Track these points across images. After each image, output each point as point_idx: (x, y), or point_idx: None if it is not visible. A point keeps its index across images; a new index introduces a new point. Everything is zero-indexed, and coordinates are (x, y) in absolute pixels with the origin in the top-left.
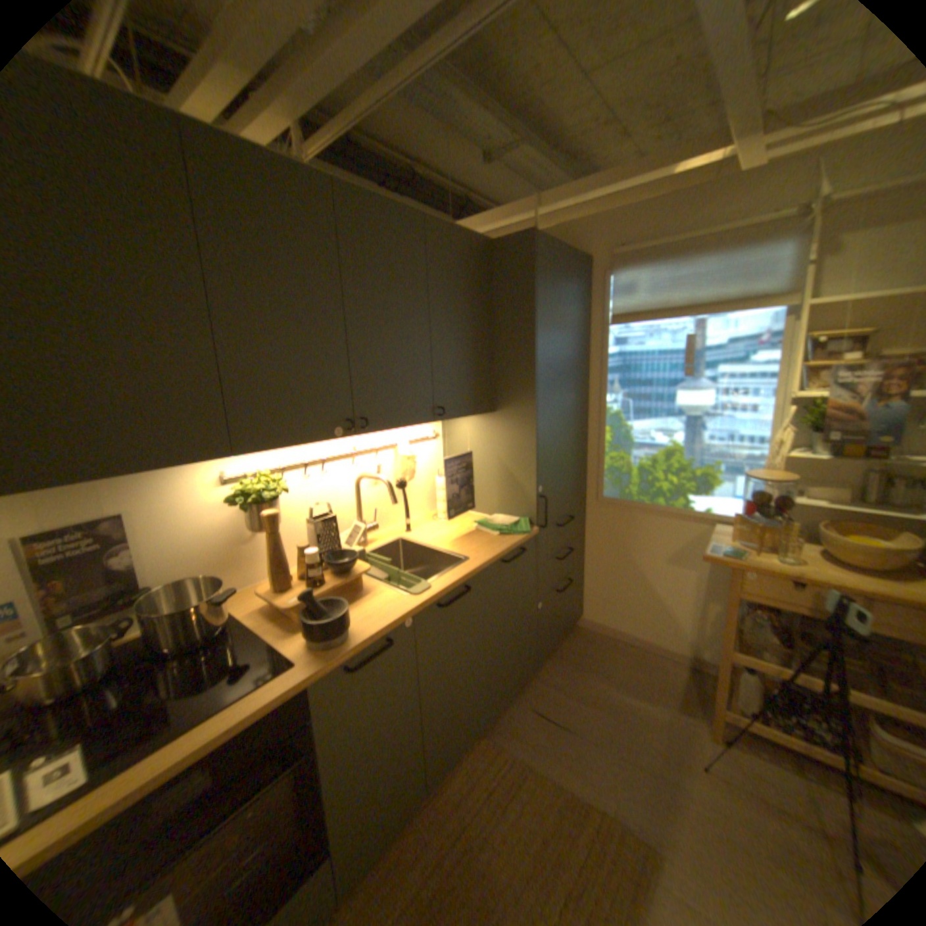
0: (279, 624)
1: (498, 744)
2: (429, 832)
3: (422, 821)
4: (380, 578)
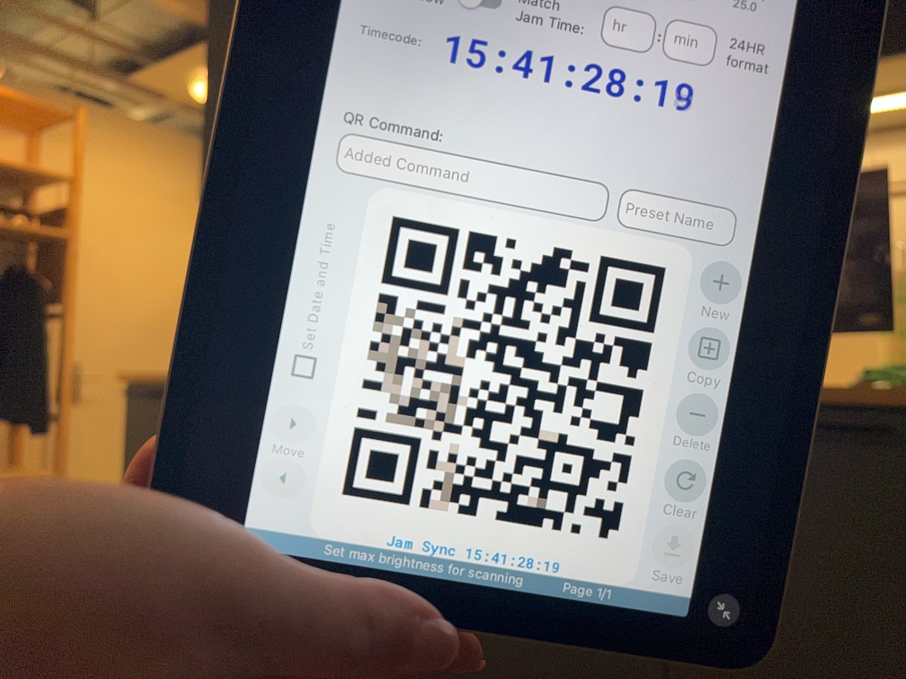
0: None
1: None
2: None
3: None
4: None
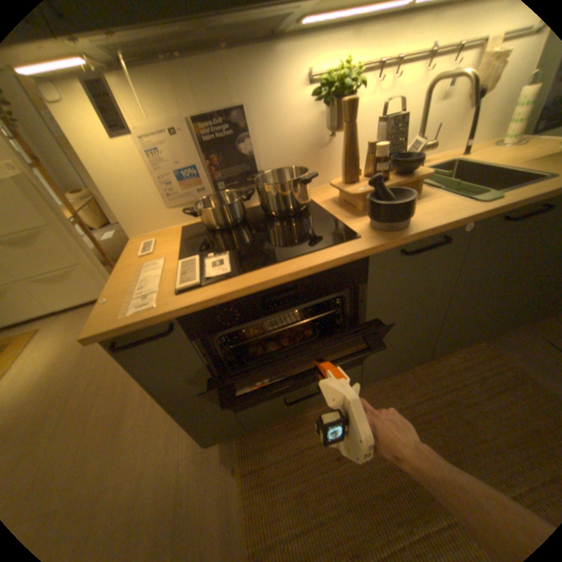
0: (346, 208)
1: (499, 349)
2: (427, 378)
3: (422, 369)
4: (439, 185)
